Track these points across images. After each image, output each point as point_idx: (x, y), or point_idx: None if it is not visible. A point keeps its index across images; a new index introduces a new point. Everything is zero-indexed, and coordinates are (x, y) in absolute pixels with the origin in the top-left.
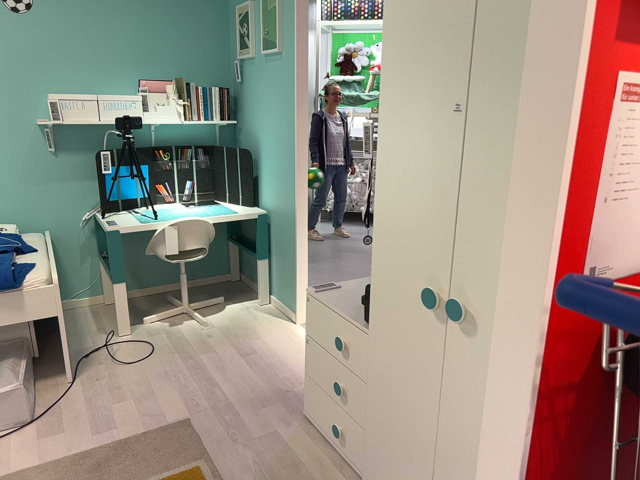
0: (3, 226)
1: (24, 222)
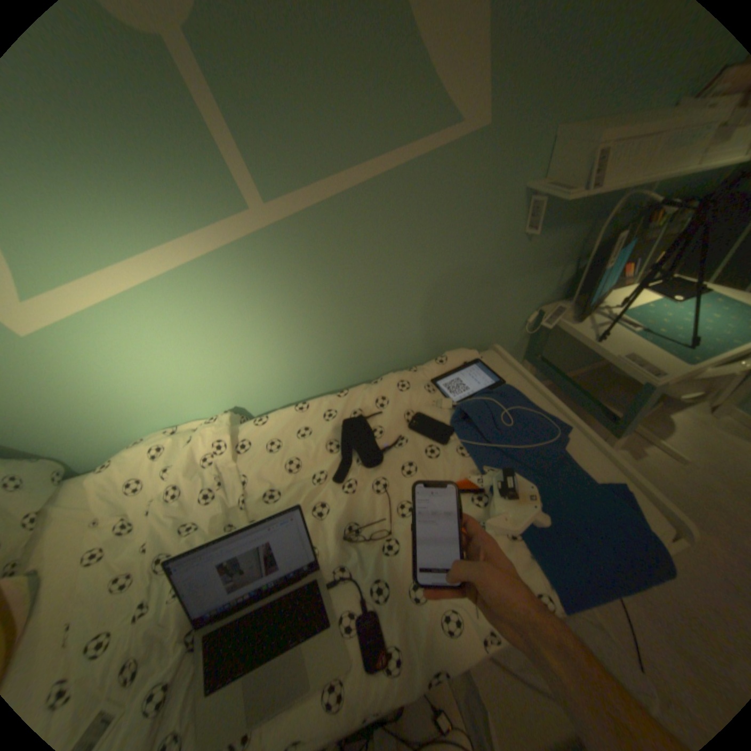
0: (468, 355)
1: (467, 334)
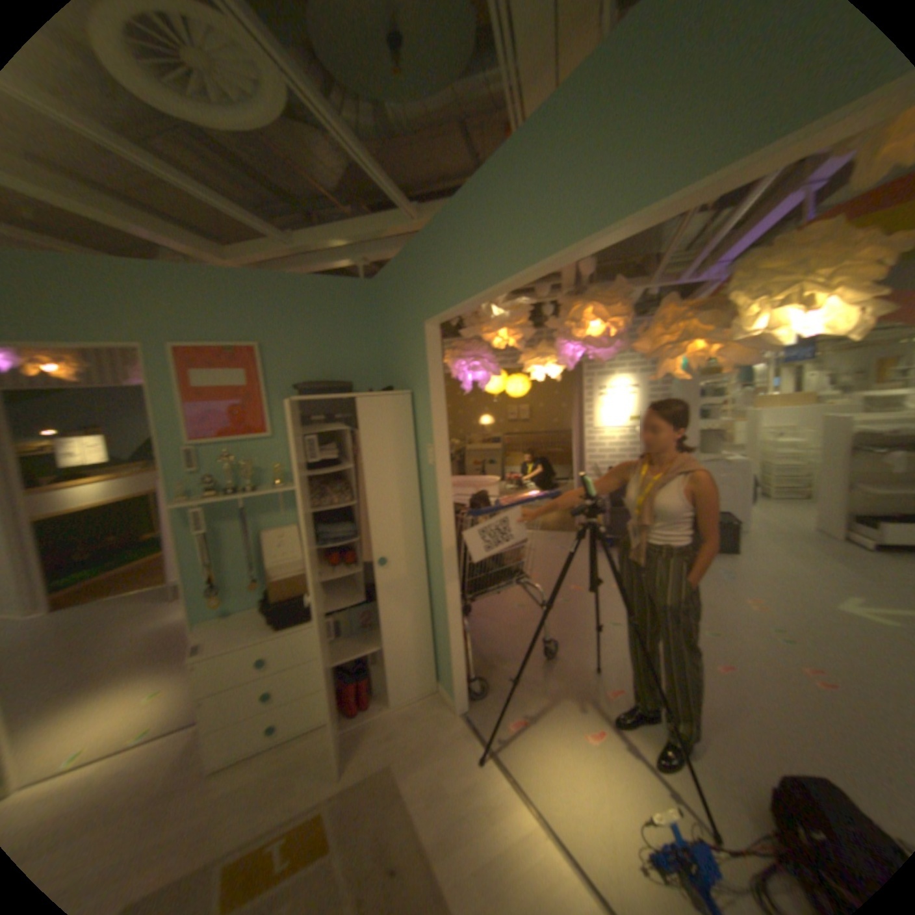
0: None
1: None
